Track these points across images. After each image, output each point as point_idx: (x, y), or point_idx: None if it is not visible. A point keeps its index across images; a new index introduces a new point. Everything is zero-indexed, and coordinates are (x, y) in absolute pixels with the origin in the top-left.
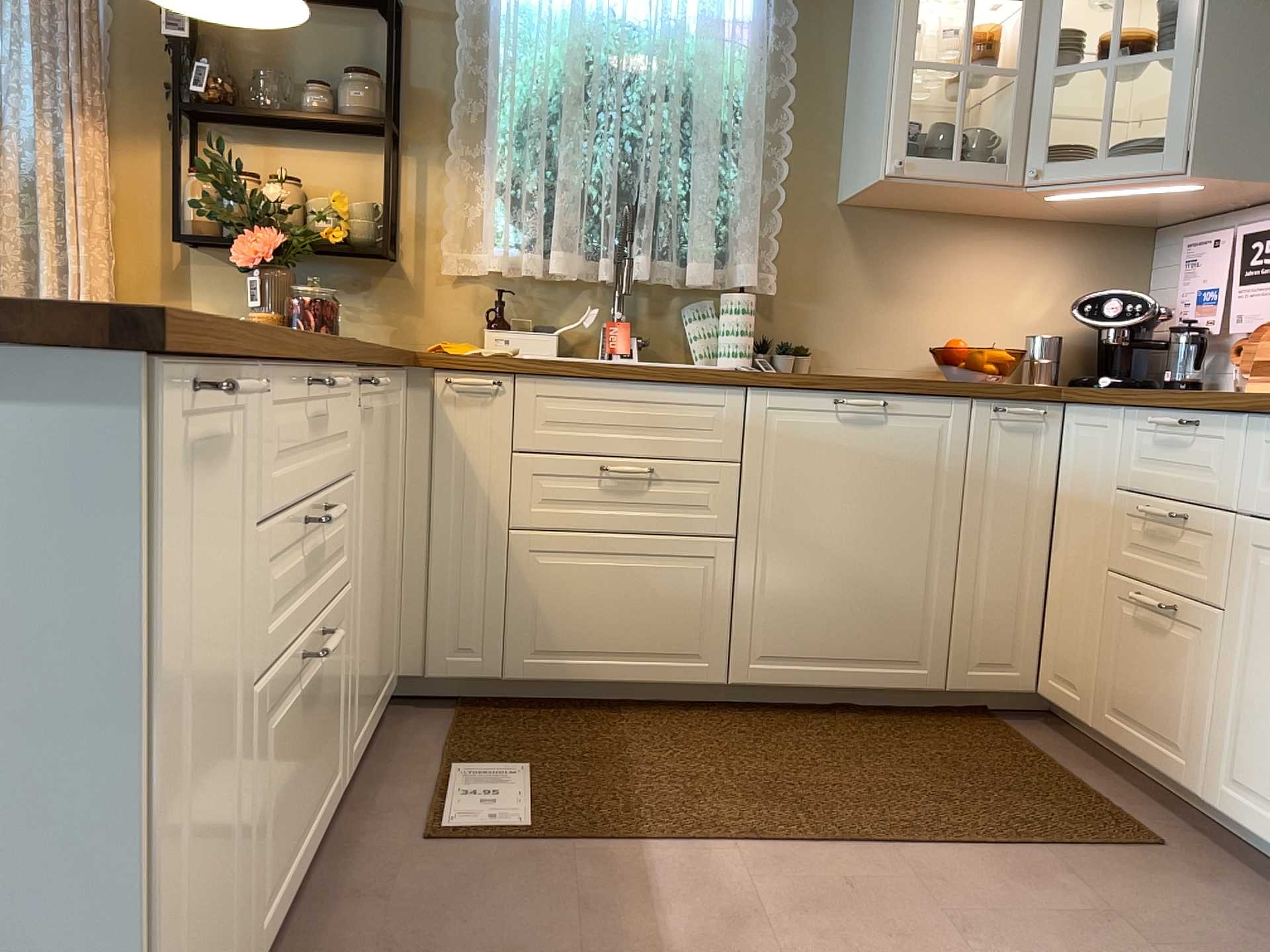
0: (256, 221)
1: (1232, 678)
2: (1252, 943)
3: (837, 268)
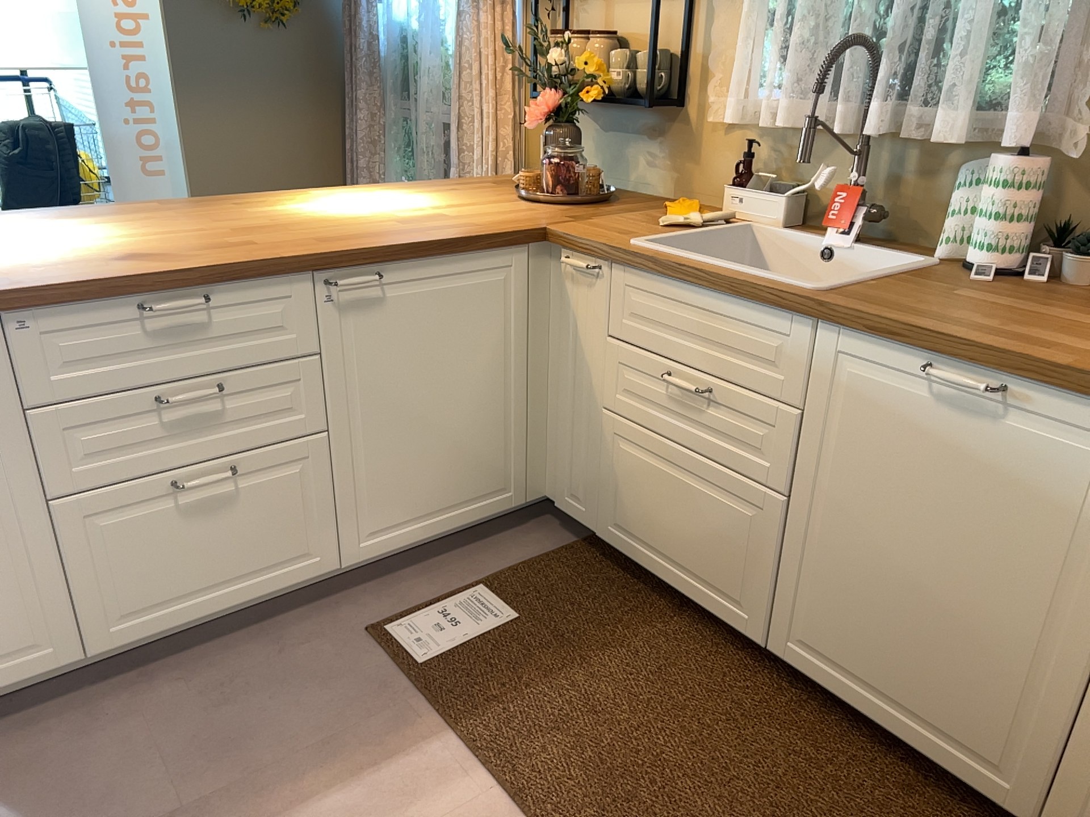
0: (549, 83)
1: None
2: None
3: None
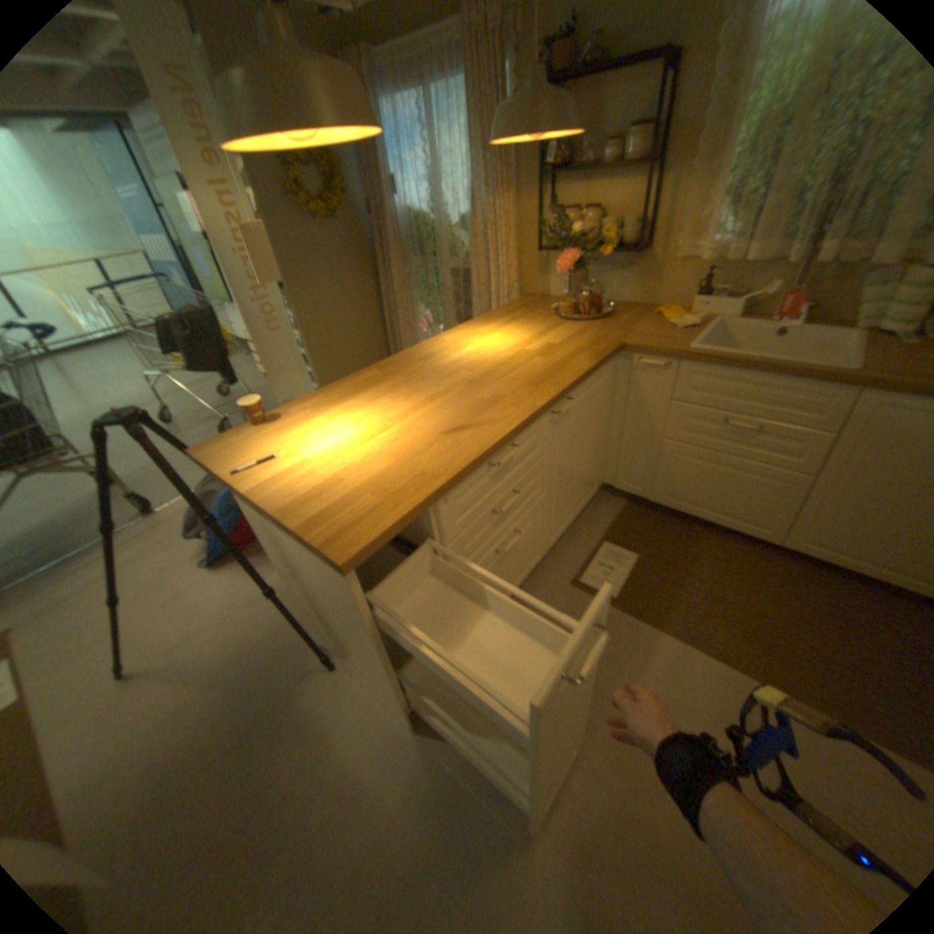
0: (567, 243)
1: None
2: None
3: None
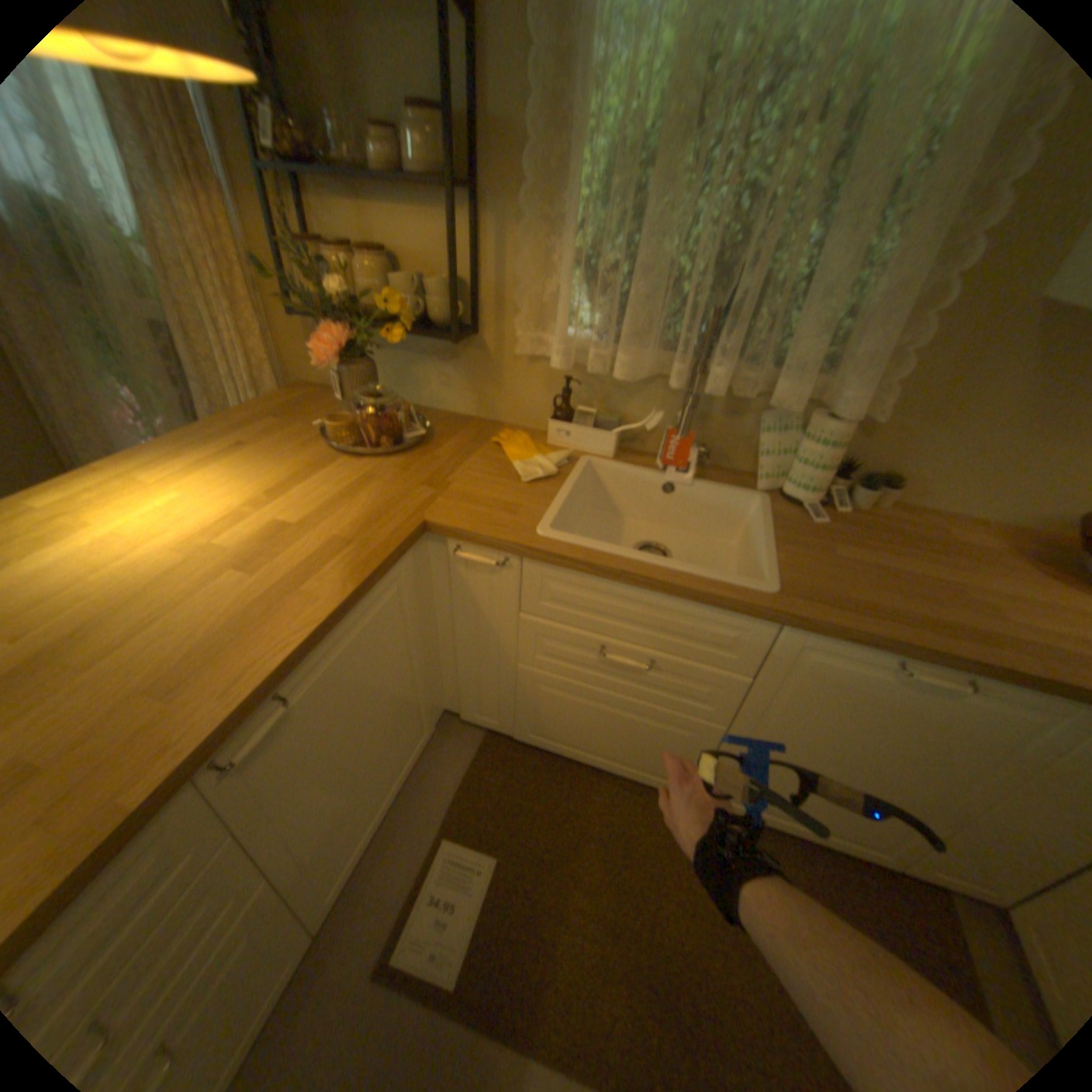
0: (328, 312)
1: None
2: None
3: (991, 389)
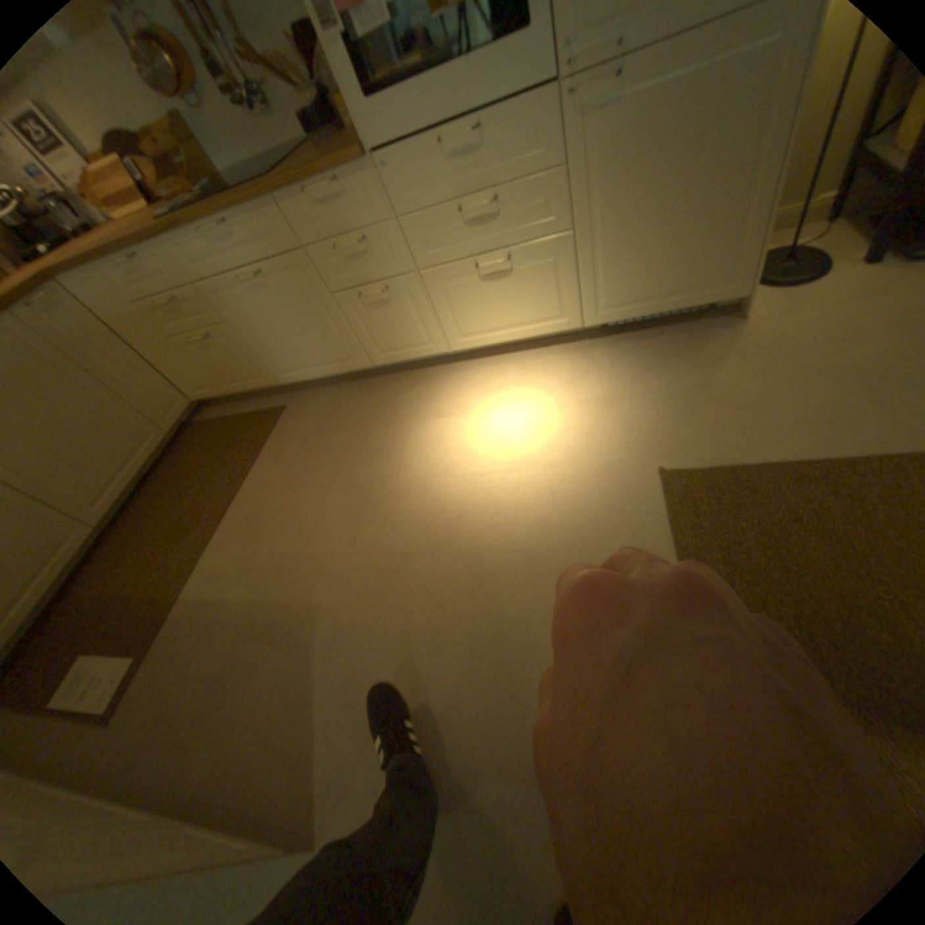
0: None
1: (249, 342)
2: (330, 407)
3: None
